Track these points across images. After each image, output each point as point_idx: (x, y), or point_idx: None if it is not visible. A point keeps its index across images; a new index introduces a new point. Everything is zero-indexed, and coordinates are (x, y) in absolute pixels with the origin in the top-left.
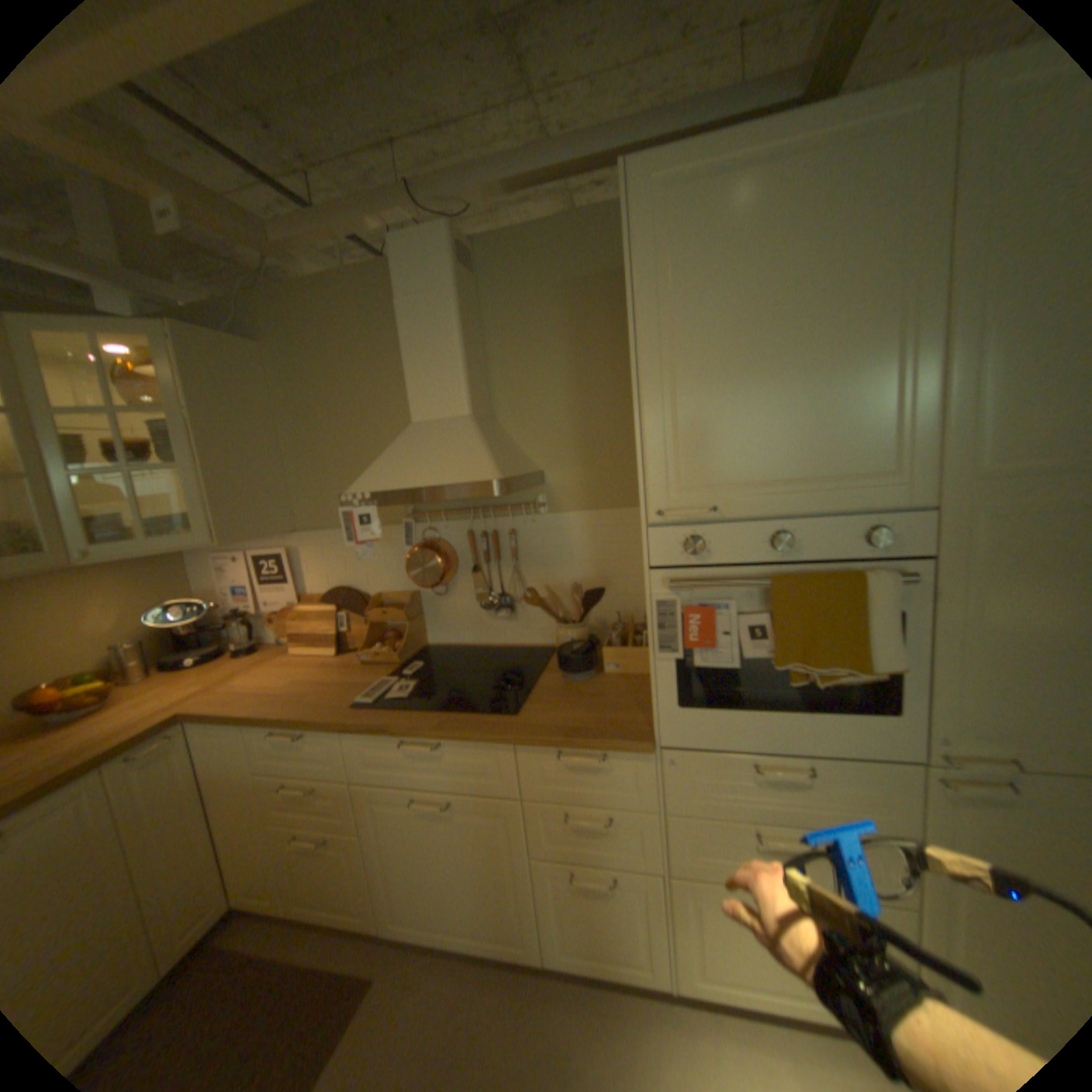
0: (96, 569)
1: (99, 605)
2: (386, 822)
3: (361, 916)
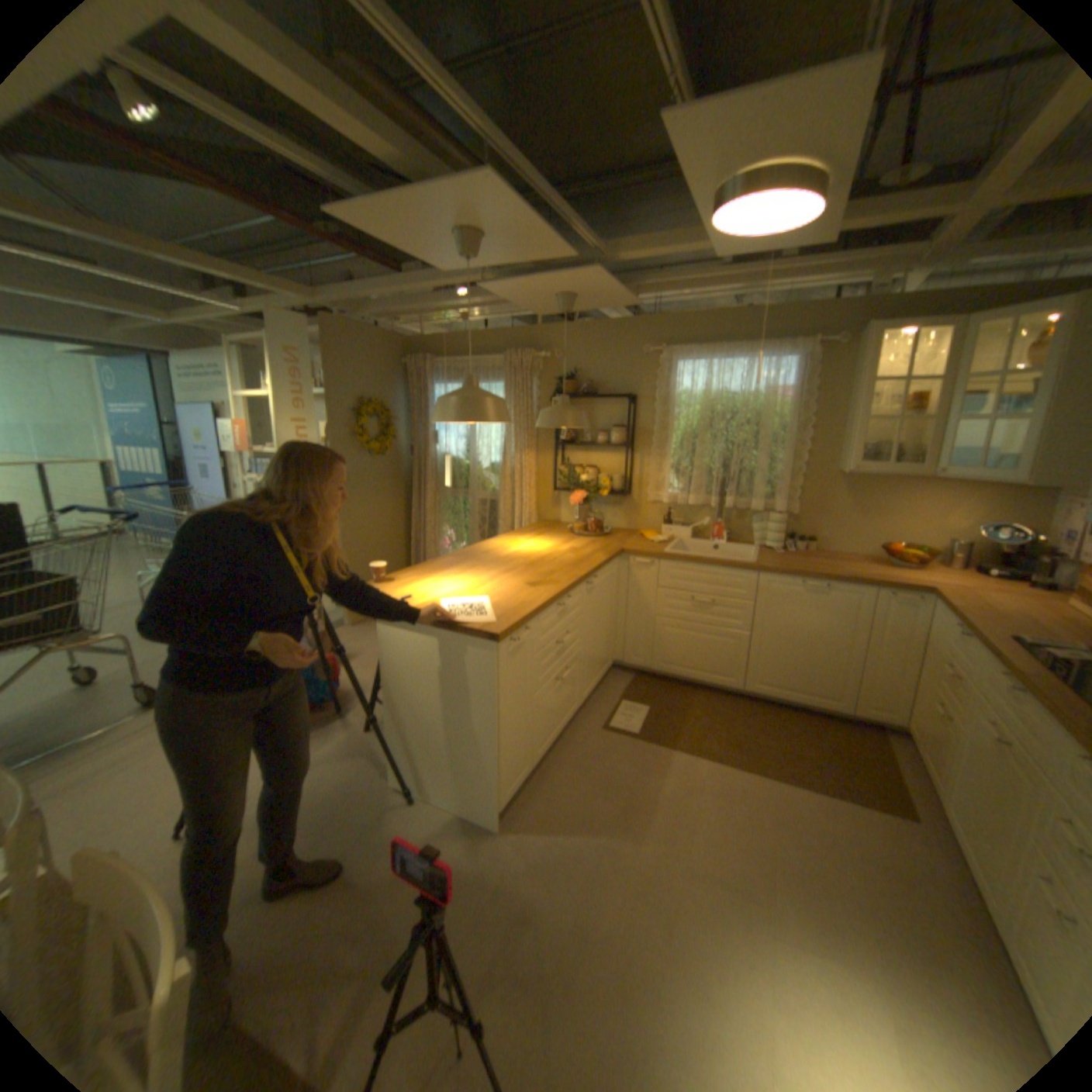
0: (976, 484)
1: (965, 509)
2: (979, 731)
3: (944, 788)
